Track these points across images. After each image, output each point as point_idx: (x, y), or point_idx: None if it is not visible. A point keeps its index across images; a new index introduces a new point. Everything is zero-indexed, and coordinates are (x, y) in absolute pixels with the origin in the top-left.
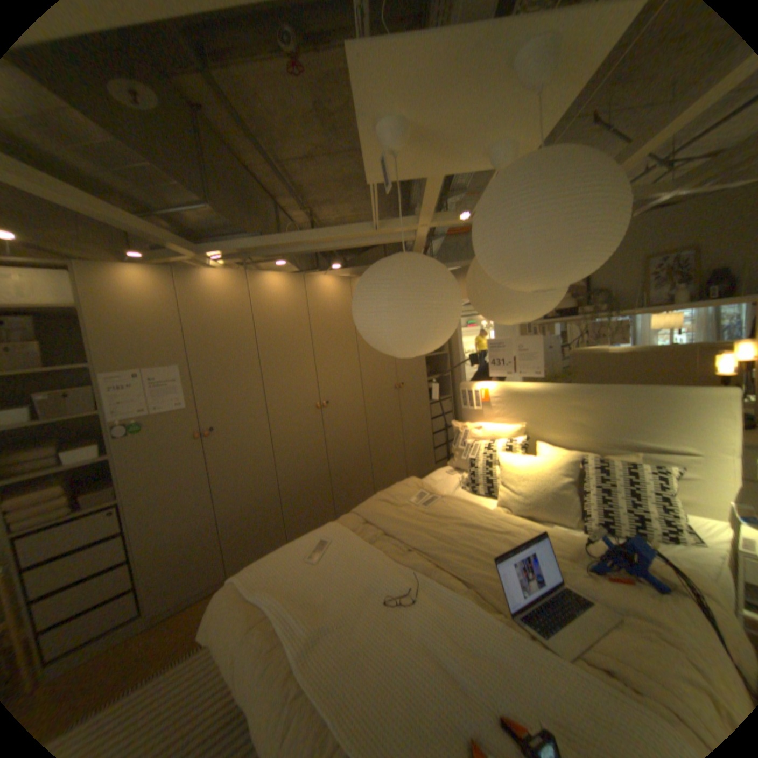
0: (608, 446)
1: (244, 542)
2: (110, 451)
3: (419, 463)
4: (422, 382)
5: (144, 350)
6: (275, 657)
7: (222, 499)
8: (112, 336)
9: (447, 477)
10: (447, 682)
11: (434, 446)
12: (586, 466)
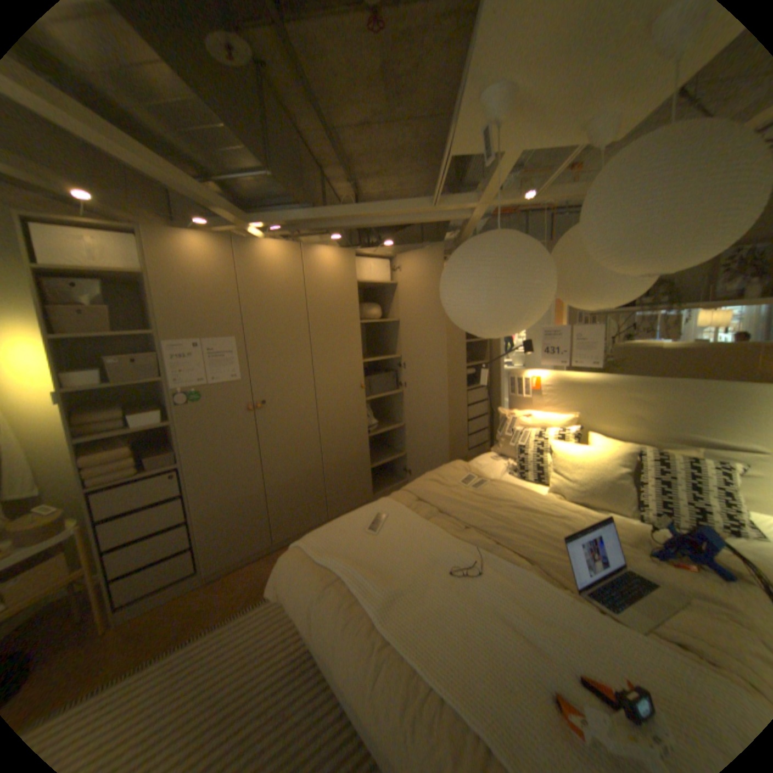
0: (666, 439)
1: (289, 513)
2: (172, 417)
3: (453, 449)
4: (462, 368)
5: (205, 319)
6: (354, 613)
7: (271, 470)
8: (175, 304)
9: (493, 462)
10: (525, 644)
11: (468, 433)
12: (644, 458)
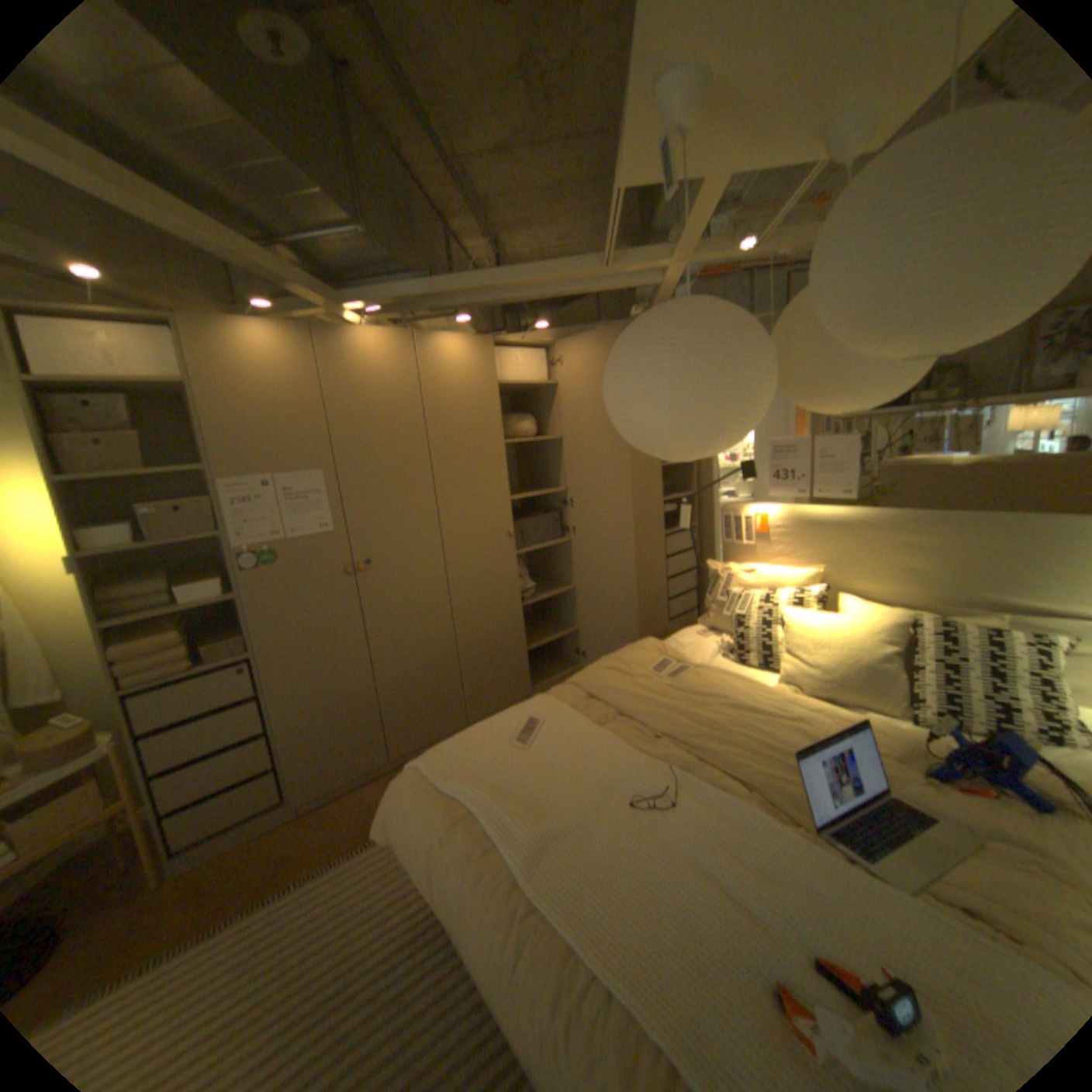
0: (954, 602)
1: (412, 717)
2: (238, 587)
3: (646, 620)
4: (656, 503)
5: (277, 446)
6: (490, 864)
7: (383, 658)
8: (233, 425)
9: (699, 640)
10: (735, 909)
11: (668, 597)
12: (921, 631)
